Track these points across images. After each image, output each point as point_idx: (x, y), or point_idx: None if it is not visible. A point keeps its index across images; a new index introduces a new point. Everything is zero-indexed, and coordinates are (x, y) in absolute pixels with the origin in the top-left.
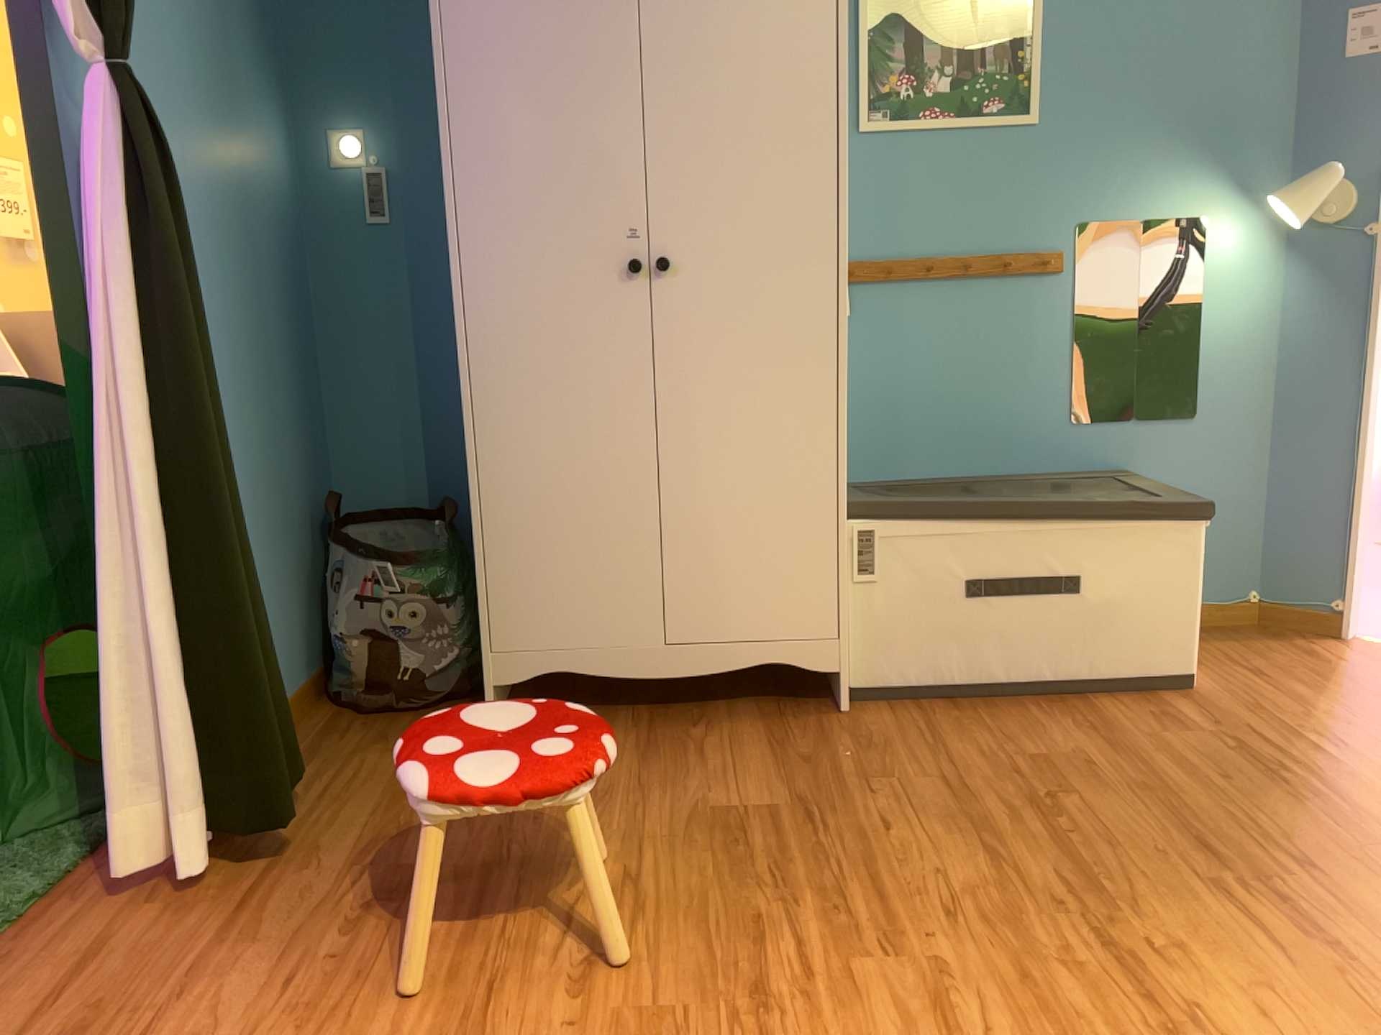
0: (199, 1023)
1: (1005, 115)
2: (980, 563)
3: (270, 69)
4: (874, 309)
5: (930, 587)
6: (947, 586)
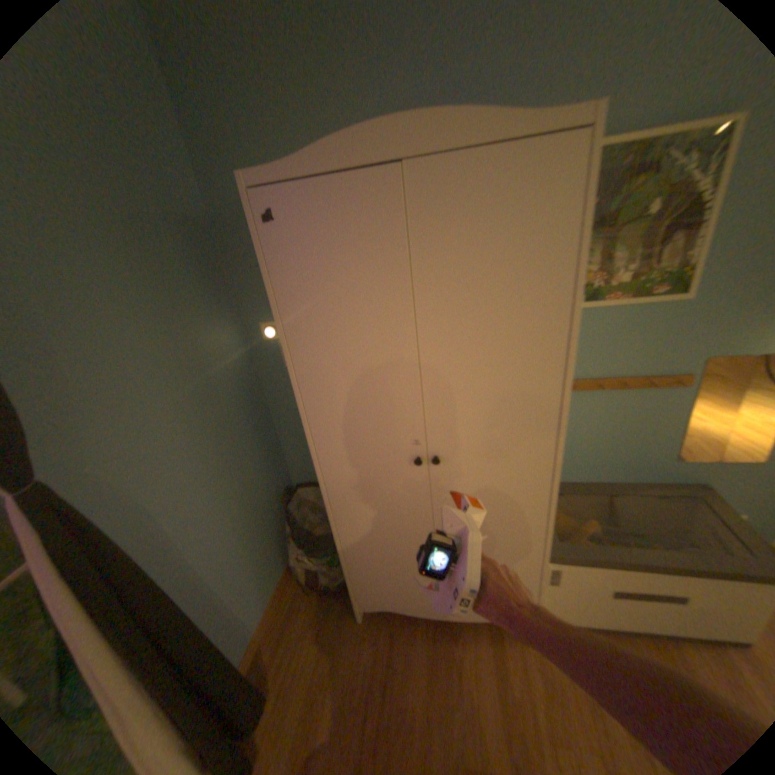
0: None
1: (671, 293)
2: (630, 589)
3: (214, 304)
4: None
5: (596, 595)
6: (607, 596)
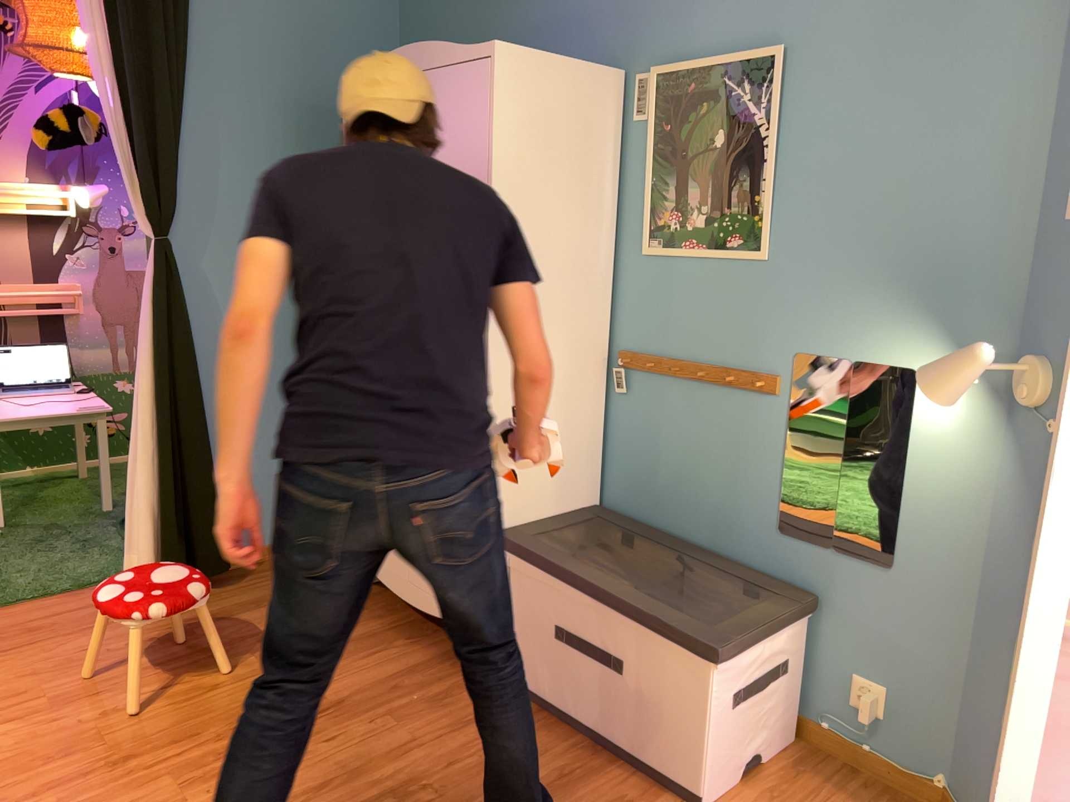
0: (44, 653)
1: (742, 250)
2: (568, 615)
3: None
4: (644, 392)
5: (541, 618)
6: (550, 622)
